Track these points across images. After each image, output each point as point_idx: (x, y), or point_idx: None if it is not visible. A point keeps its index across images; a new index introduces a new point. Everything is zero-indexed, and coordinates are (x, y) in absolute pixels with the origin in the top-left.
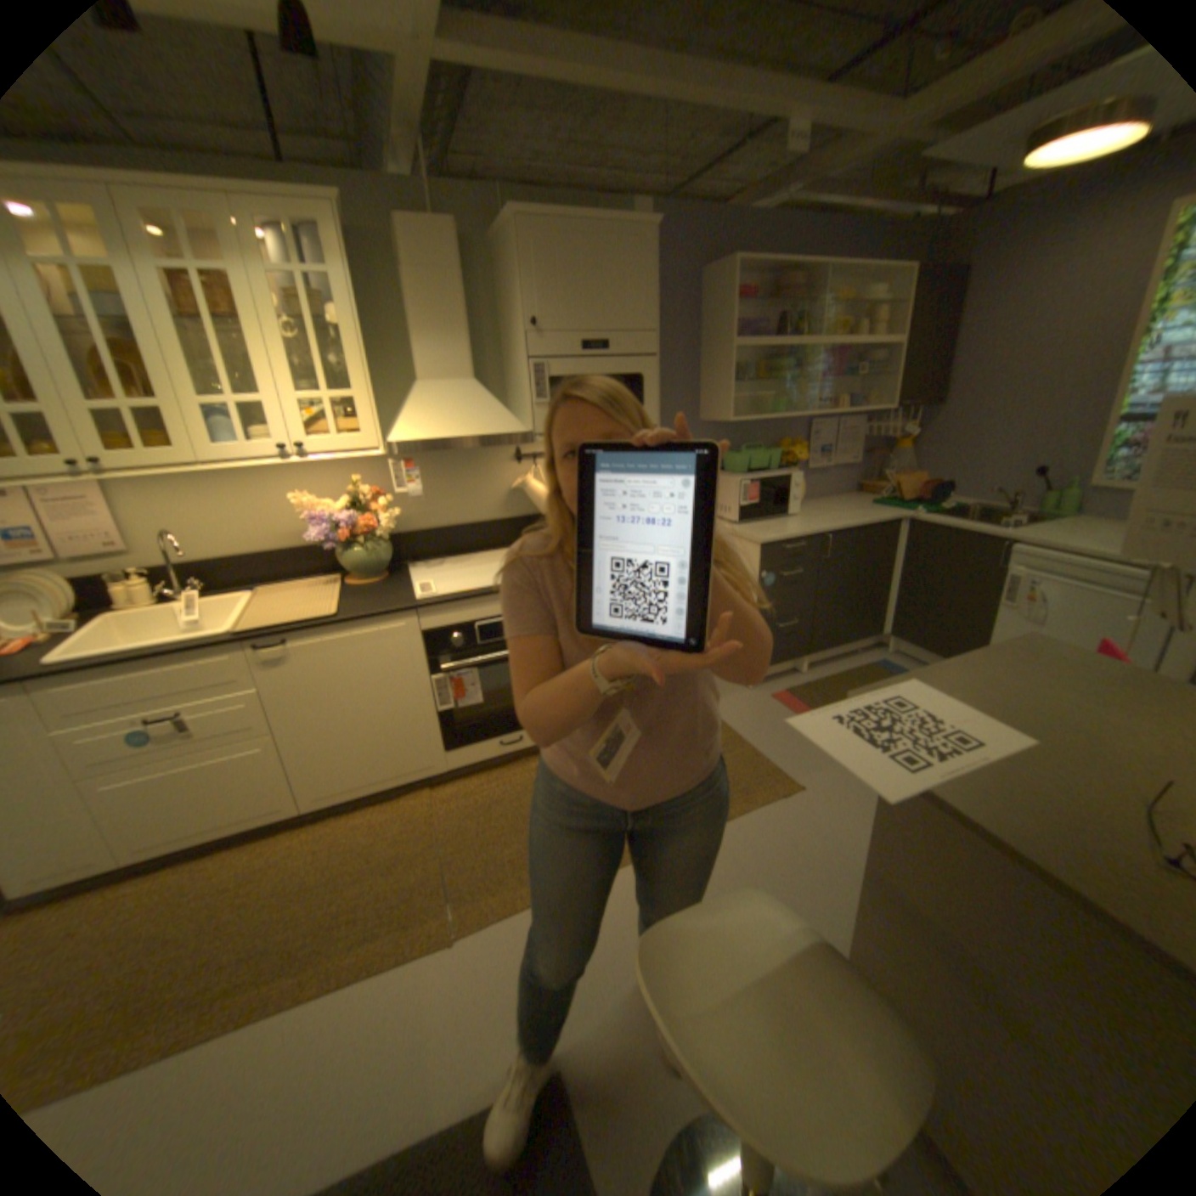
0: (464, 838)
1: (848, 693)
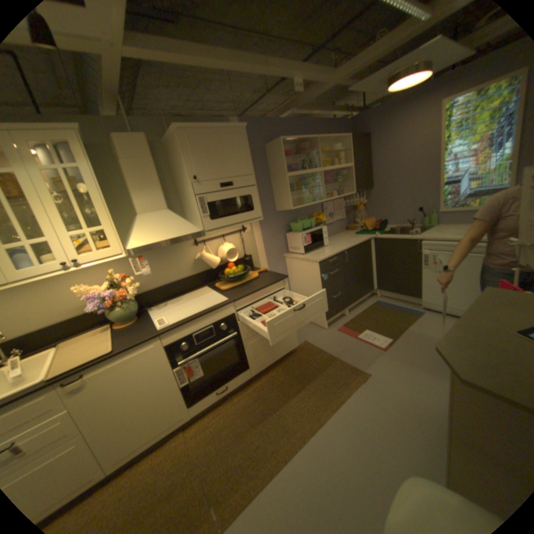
0: (208, 458)
1: (369, 320)
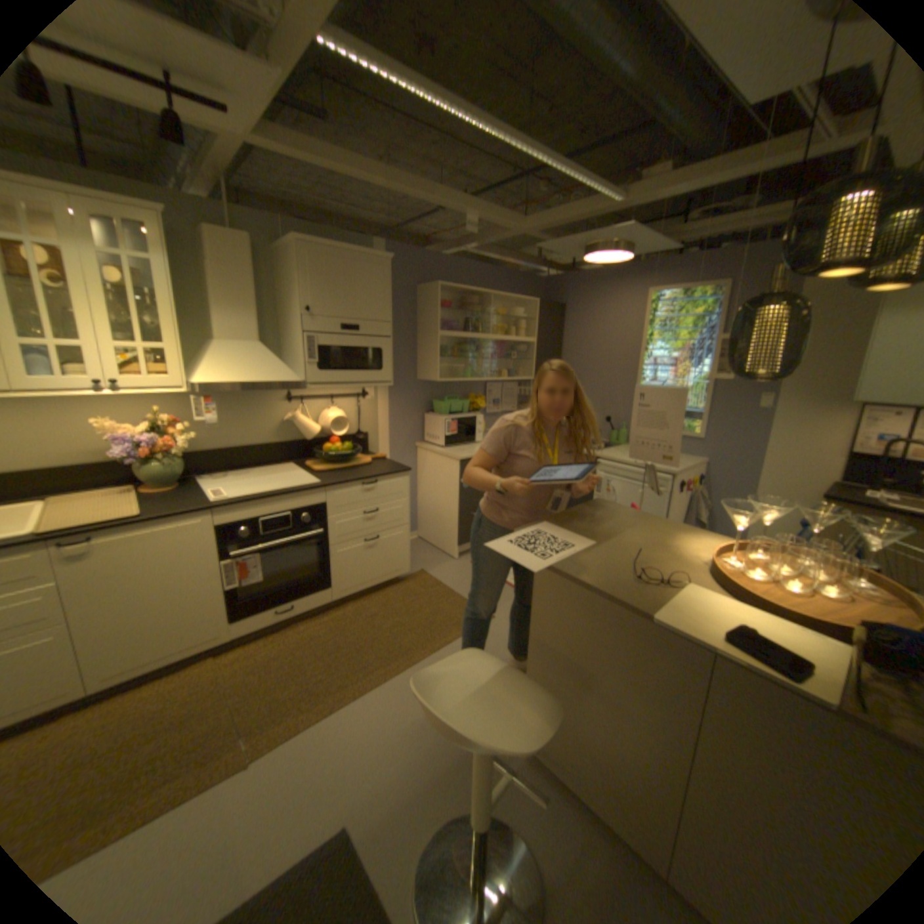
0: (248, 689)
1: None
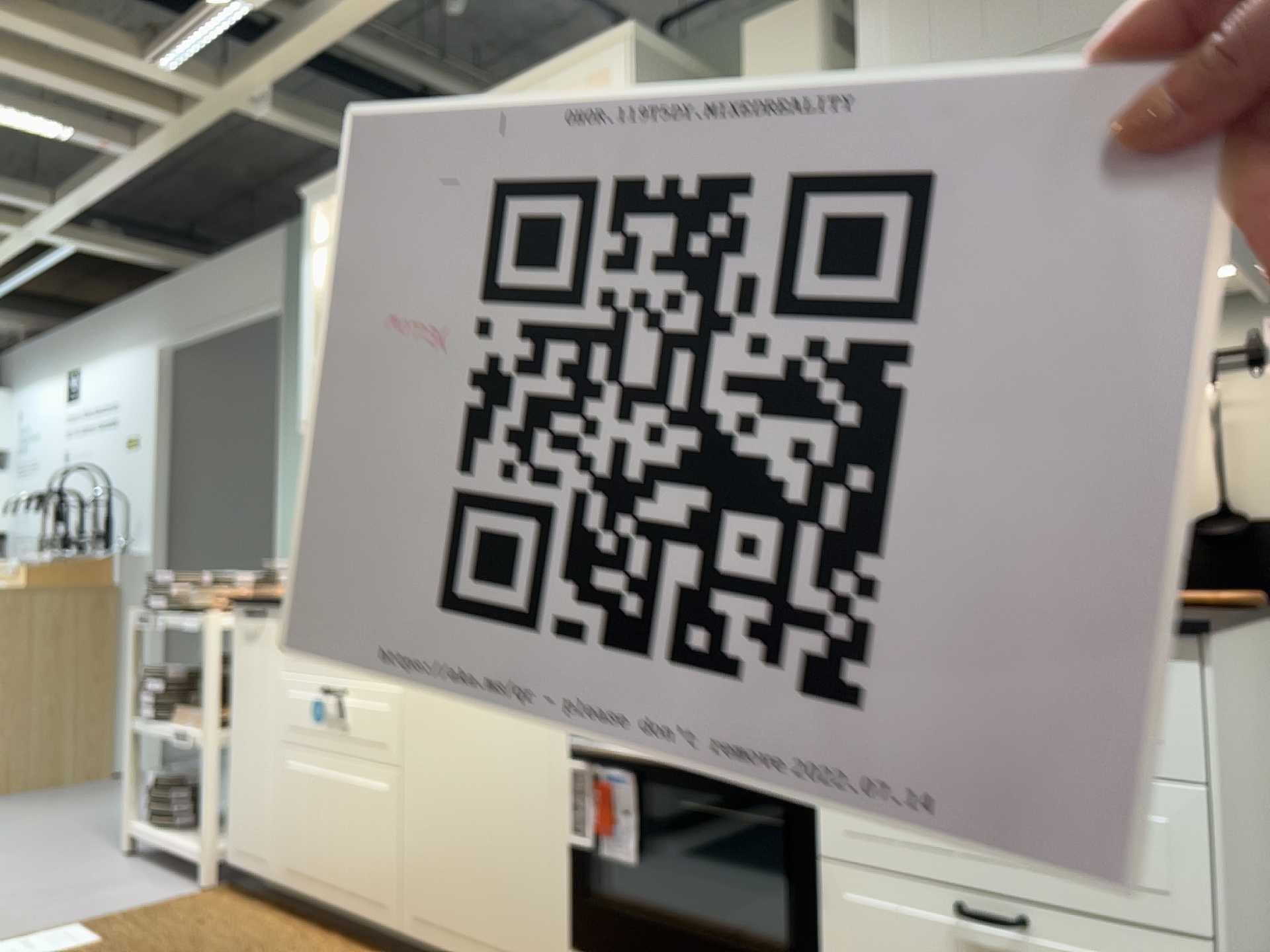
0: None
1: None
